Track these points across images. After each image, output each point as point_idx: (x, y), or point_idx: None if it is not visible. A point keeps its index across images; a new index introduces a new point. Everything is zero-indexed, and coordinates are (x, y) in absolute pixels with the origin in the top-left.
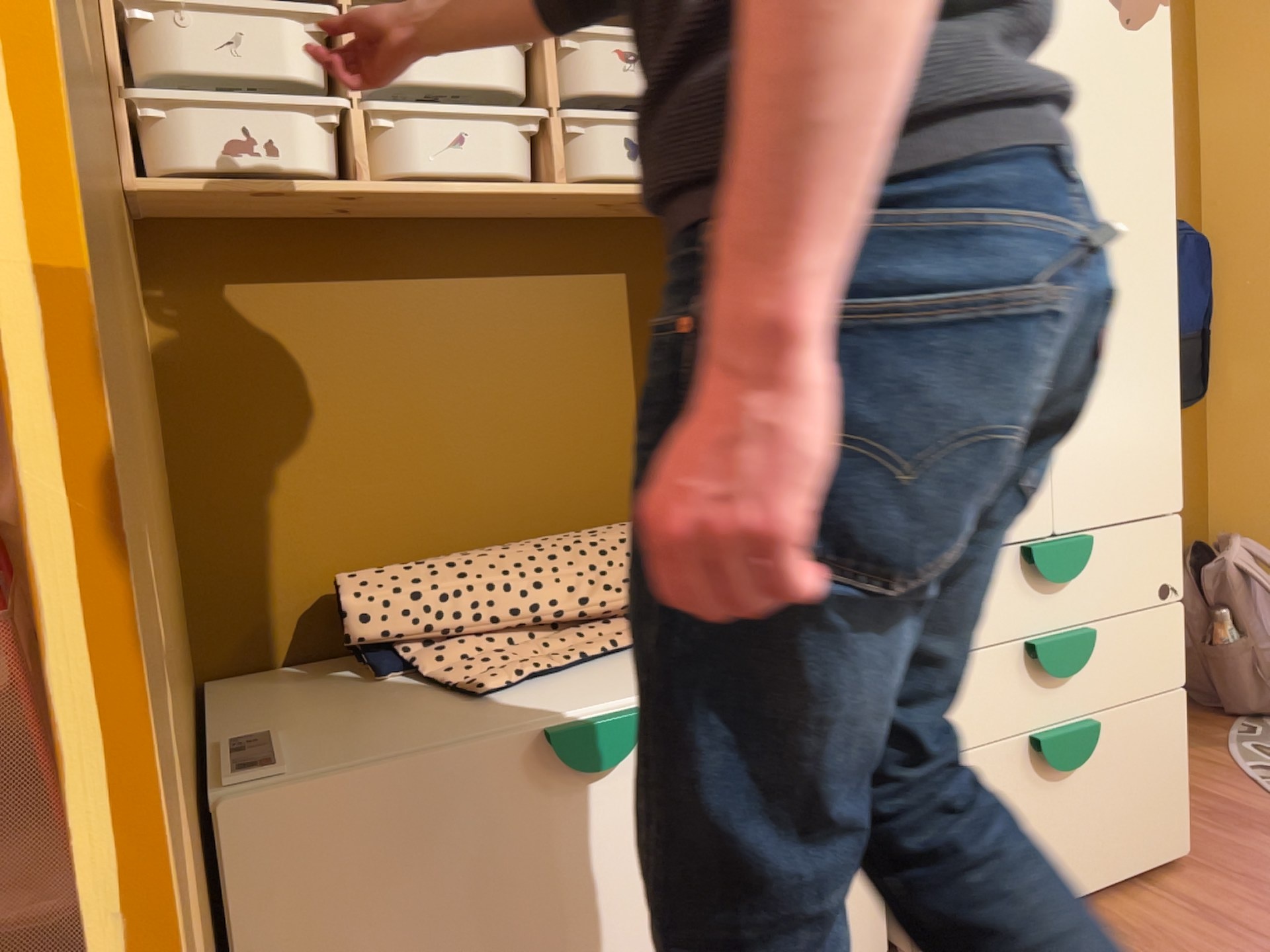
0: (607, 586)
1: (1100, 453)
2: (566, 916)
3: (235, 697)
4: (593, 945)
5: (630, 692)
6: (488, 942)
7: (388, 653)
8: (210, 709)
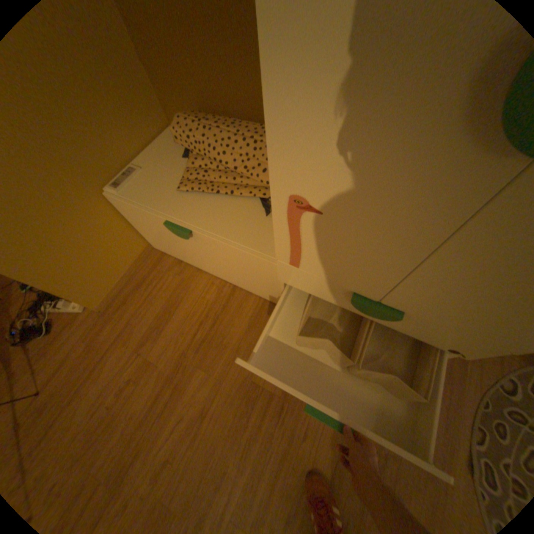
0: (246, 165)
1: (452, 303)
2: (190, 251)
3: (160, 140)
4: (198, 258)
5: (201, 219)
6: (174, 244)
7: (187, 150)
8: (150, 143)
